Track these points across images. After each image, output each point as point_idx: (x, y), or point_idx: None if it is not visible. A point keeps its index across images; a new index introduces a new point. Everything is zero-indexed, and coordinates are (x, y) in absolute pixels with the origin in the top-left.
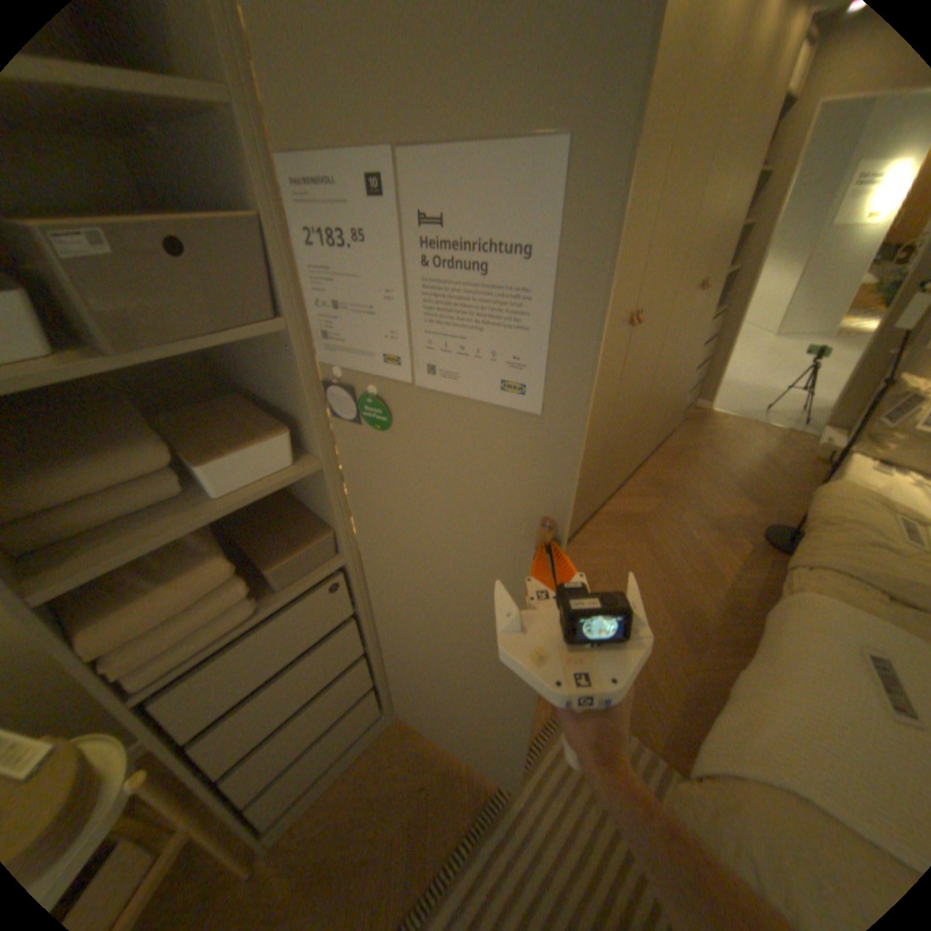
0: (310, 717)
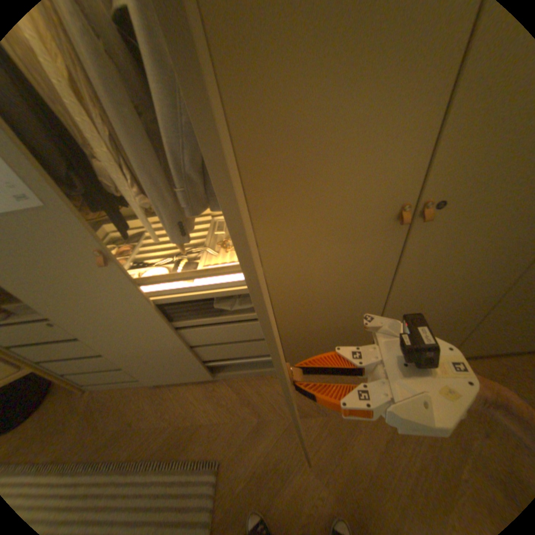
0: (80, 364)
